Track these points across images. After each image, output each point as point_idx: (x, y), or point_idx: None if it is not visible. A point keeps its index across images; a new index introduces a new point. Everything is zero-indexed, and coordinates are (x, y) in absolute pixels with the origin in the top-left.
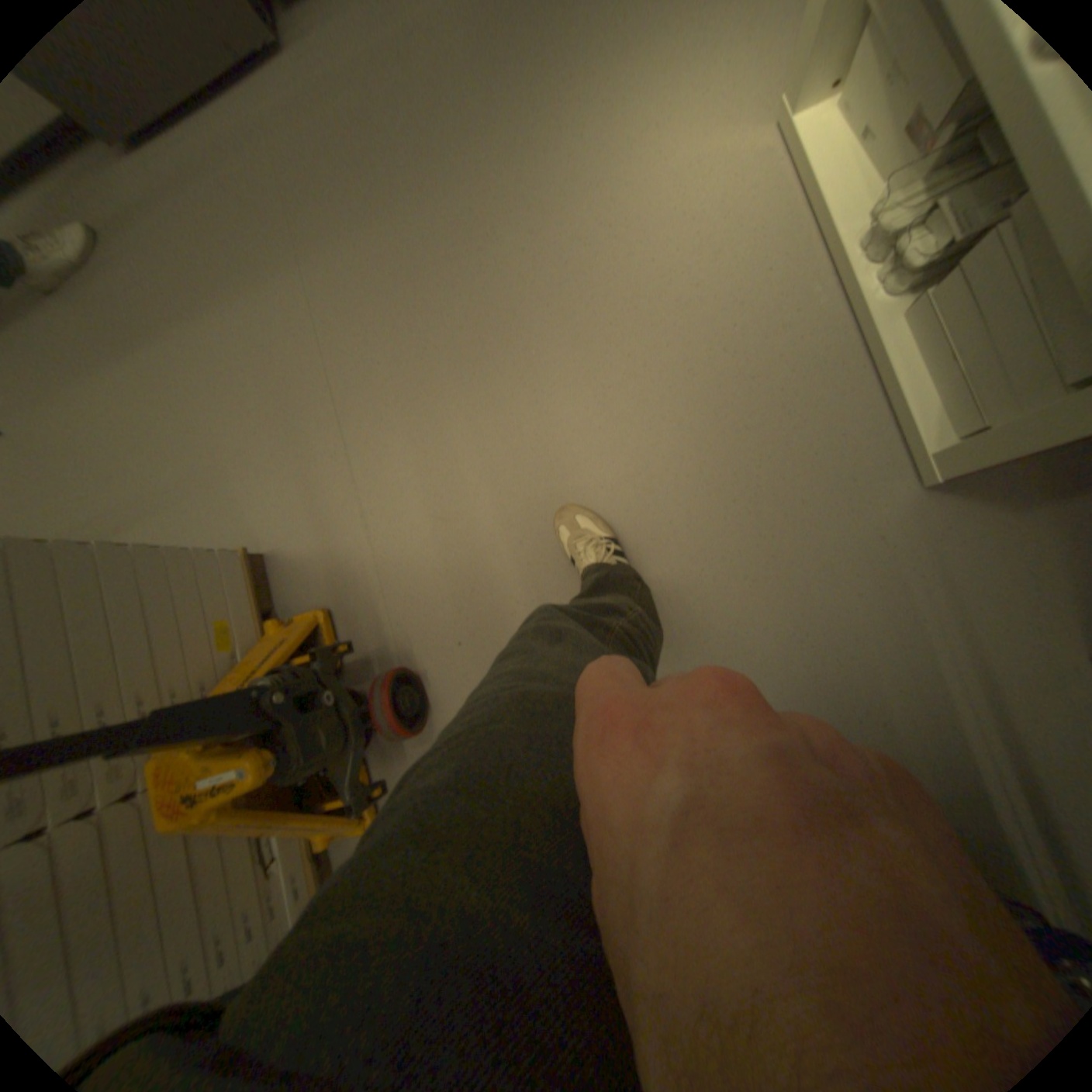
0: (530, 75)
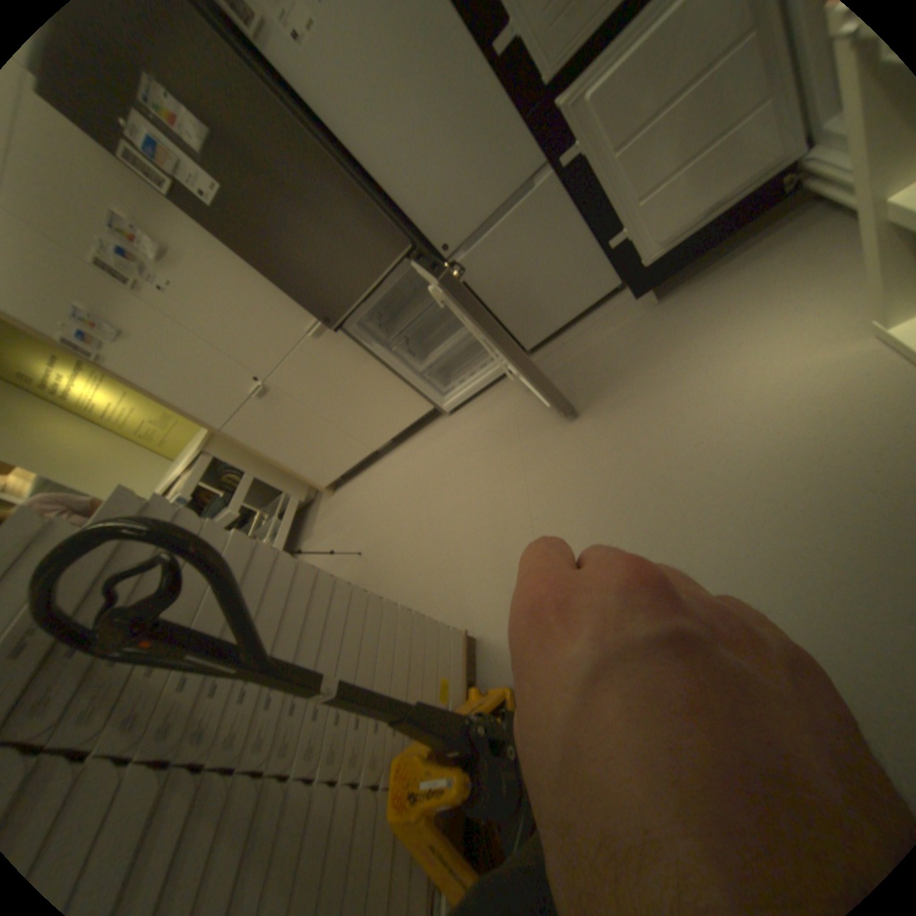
0: (669, 351)
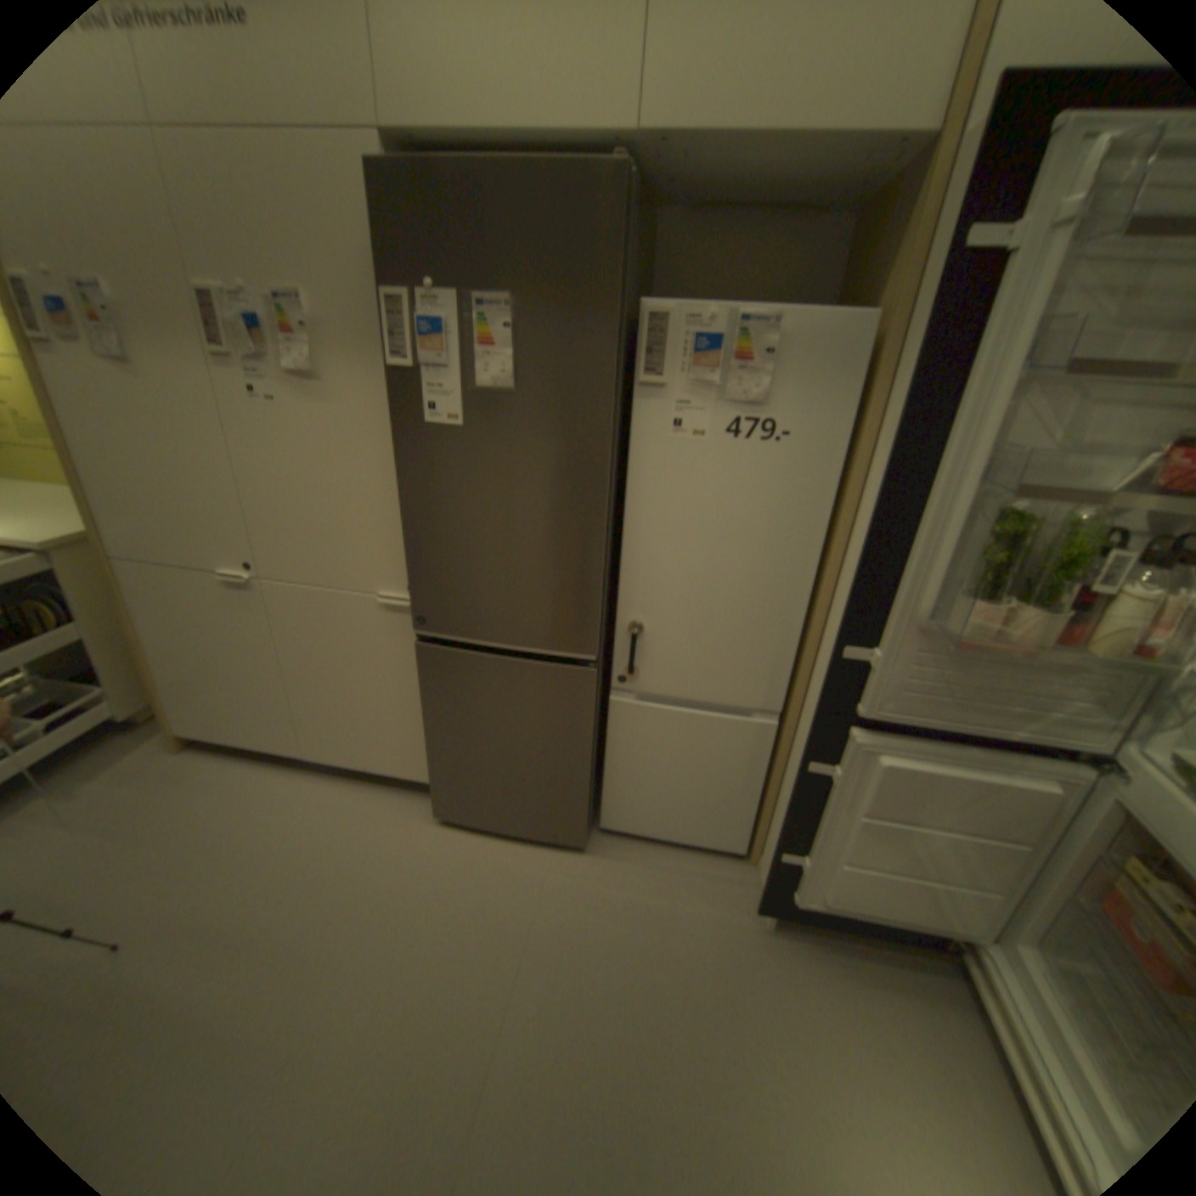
0: (760, 1043)
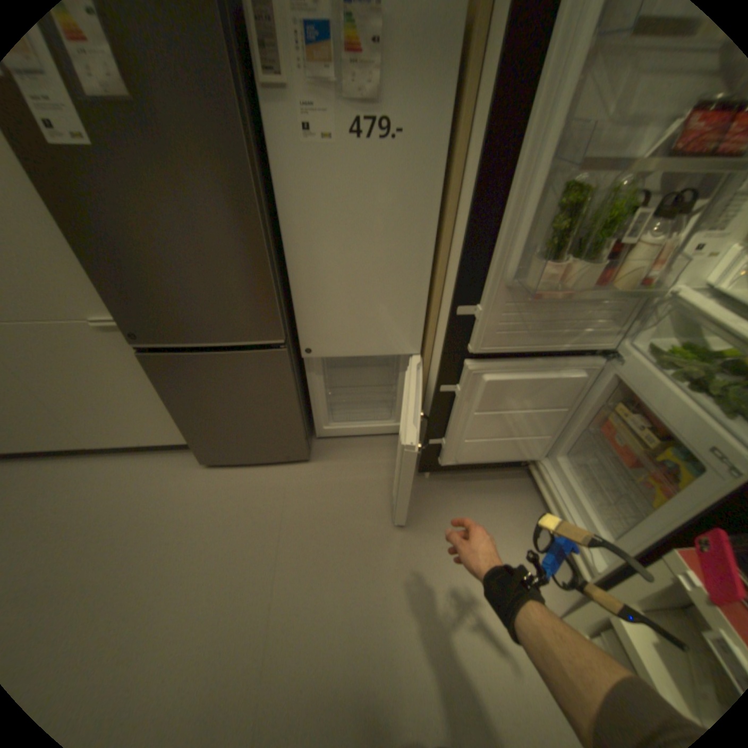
0: (426, 540)
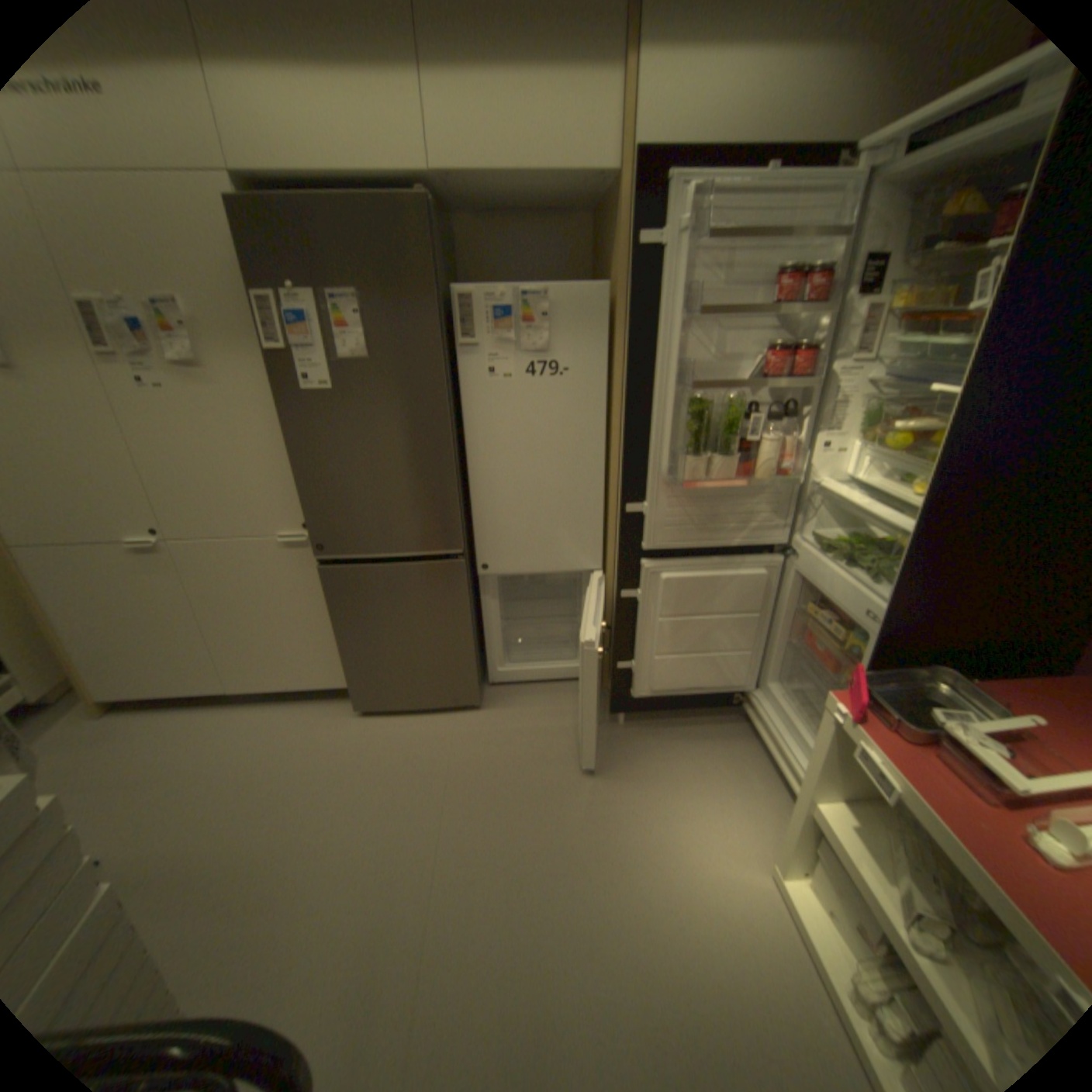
0: (621, 789)
